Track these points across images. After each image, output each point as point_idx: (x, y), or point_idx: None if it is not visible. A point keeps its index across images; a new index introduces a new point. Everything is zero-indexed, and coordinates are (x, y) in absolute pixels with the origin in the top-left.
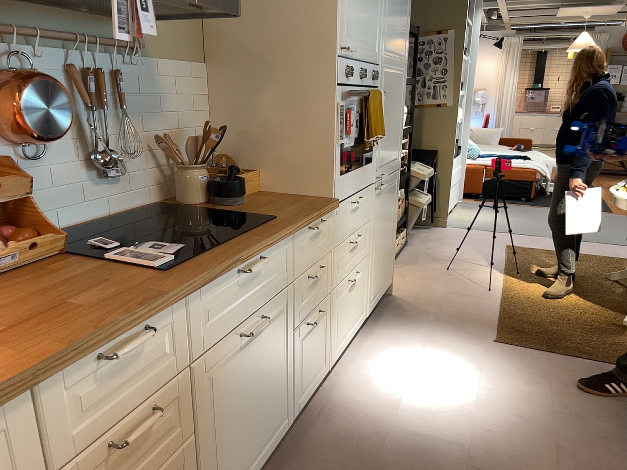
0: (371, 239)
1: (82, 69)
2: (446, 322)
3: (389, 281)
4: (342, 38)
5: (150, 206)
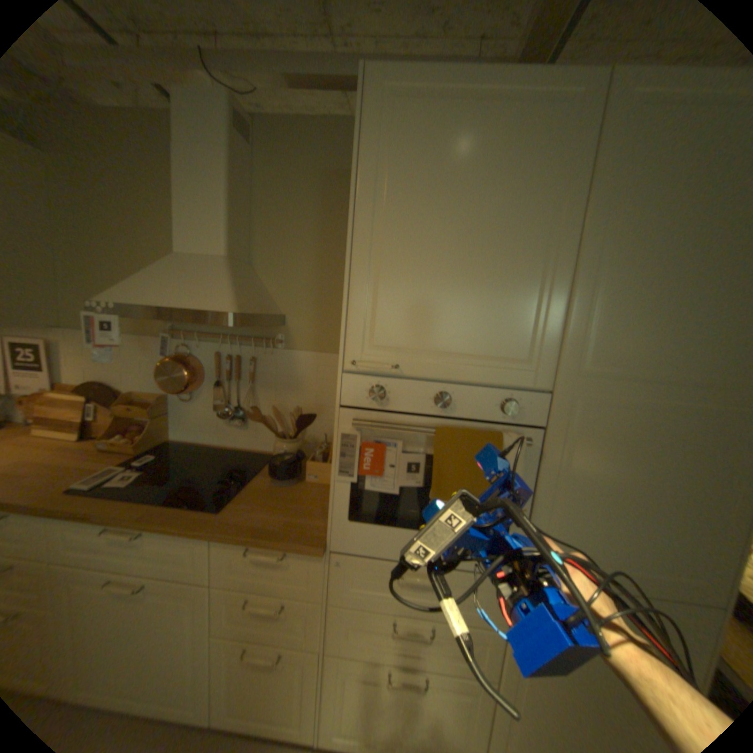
0: (505, 664)
1: (223, 354)
2: None
3: None
4: (359, 345)
5: (270, 454)
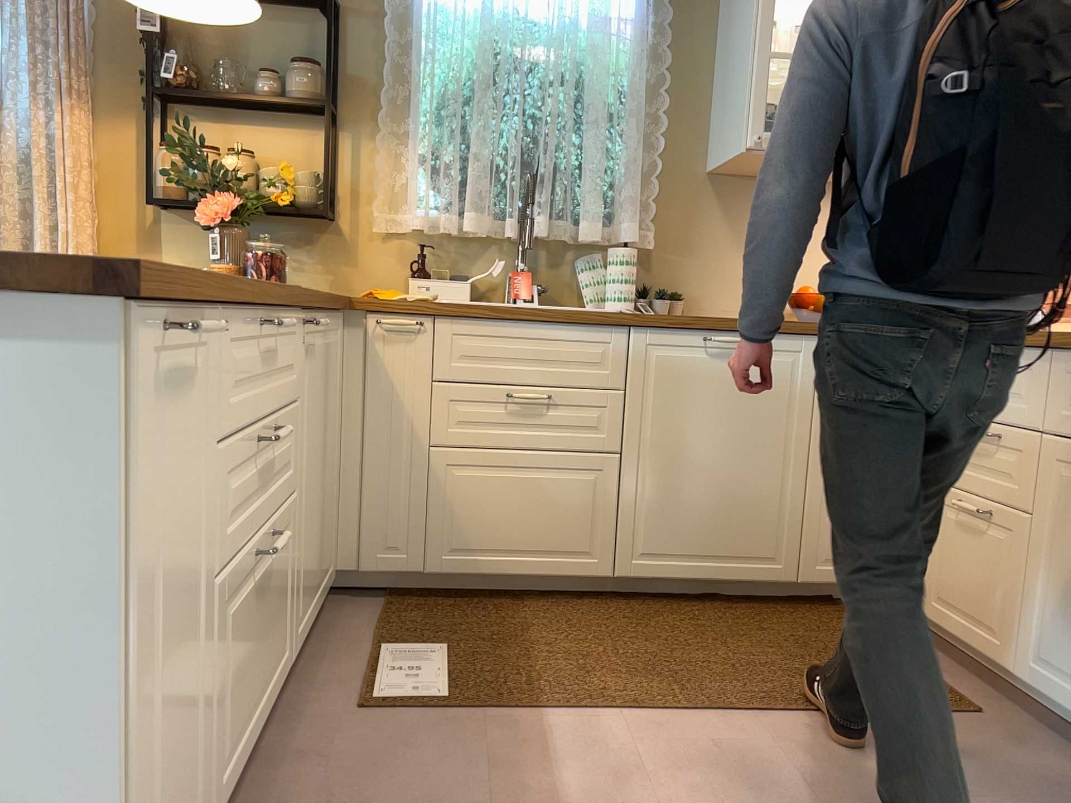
0: None
1: None
2: None
3: None
4: None
5: None
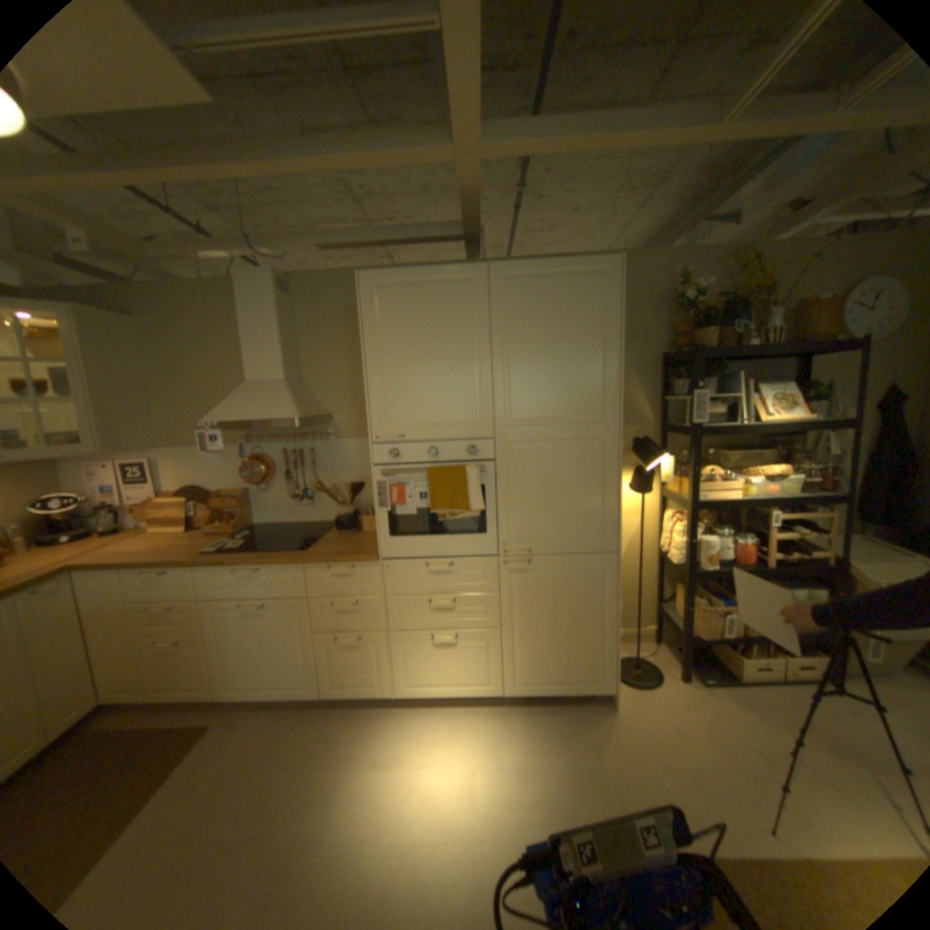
0: (501, 615)
1: (288, 450)
2: (584, 786)
3: (603, 690)
4: (379, 428)
5: (334, 523)
